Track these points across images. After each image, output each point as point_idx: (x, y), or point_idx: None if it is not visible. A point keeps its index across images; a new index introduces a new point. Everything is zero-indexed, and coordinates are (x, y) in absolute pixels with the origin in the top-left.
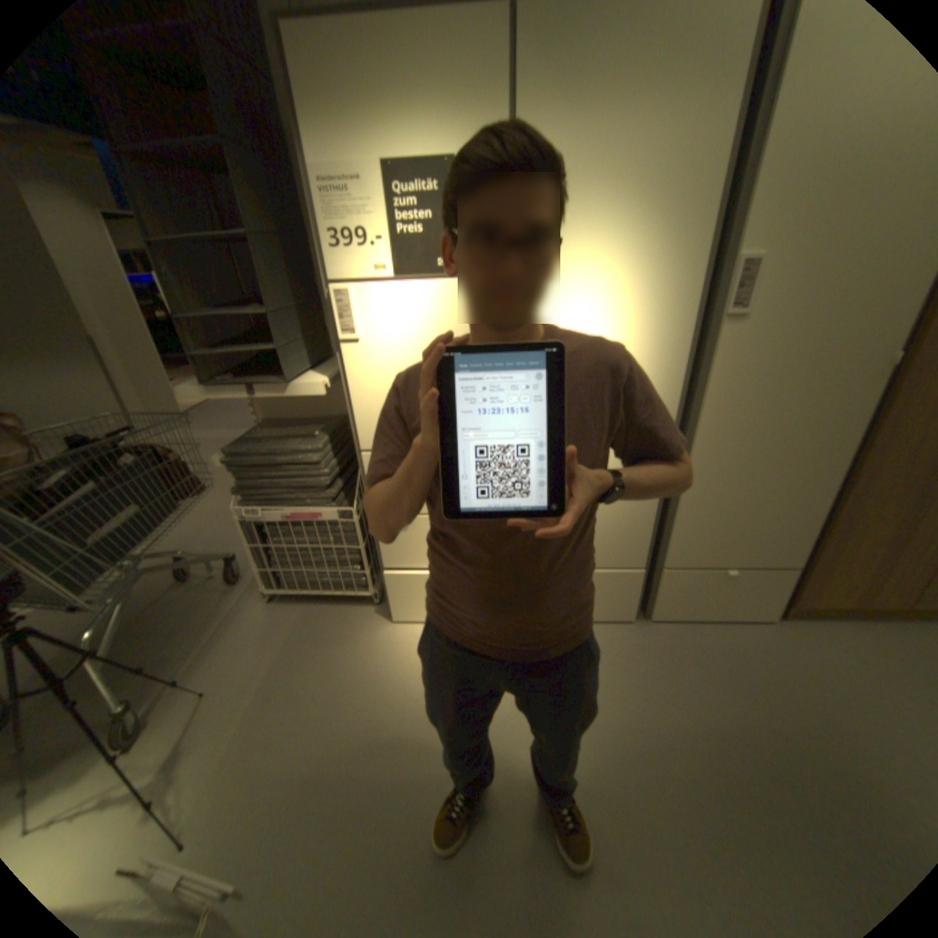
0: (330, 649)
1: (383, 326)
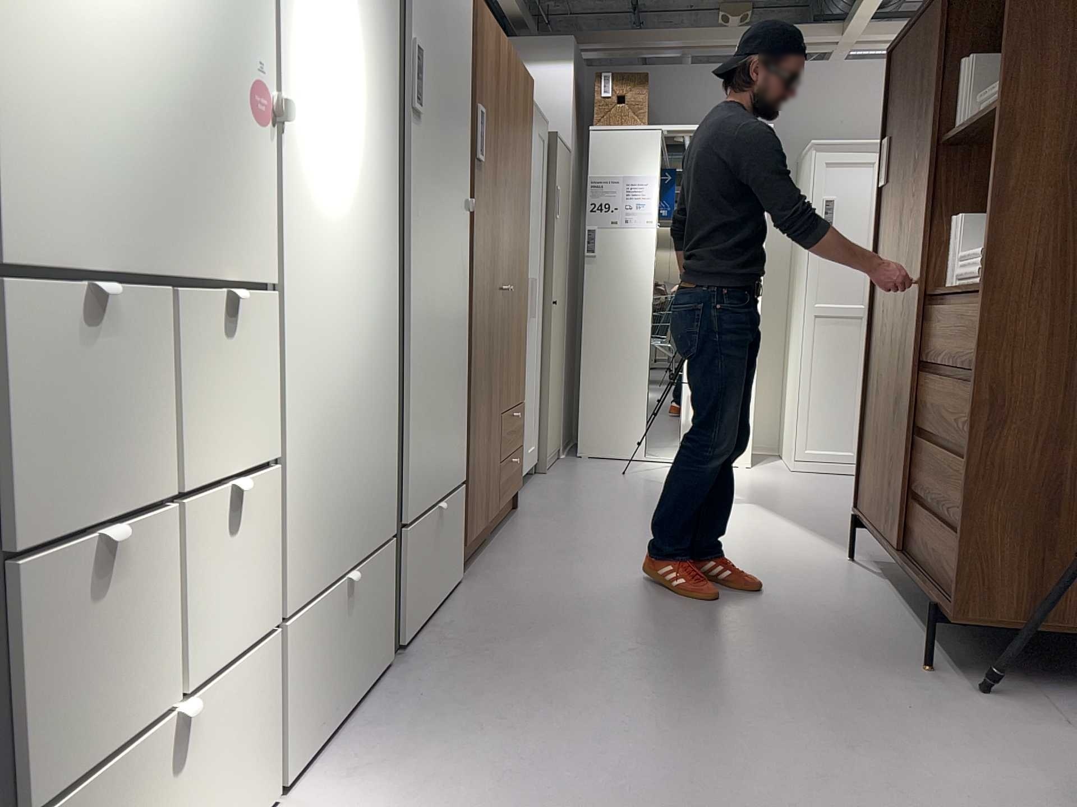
0: None
1: None
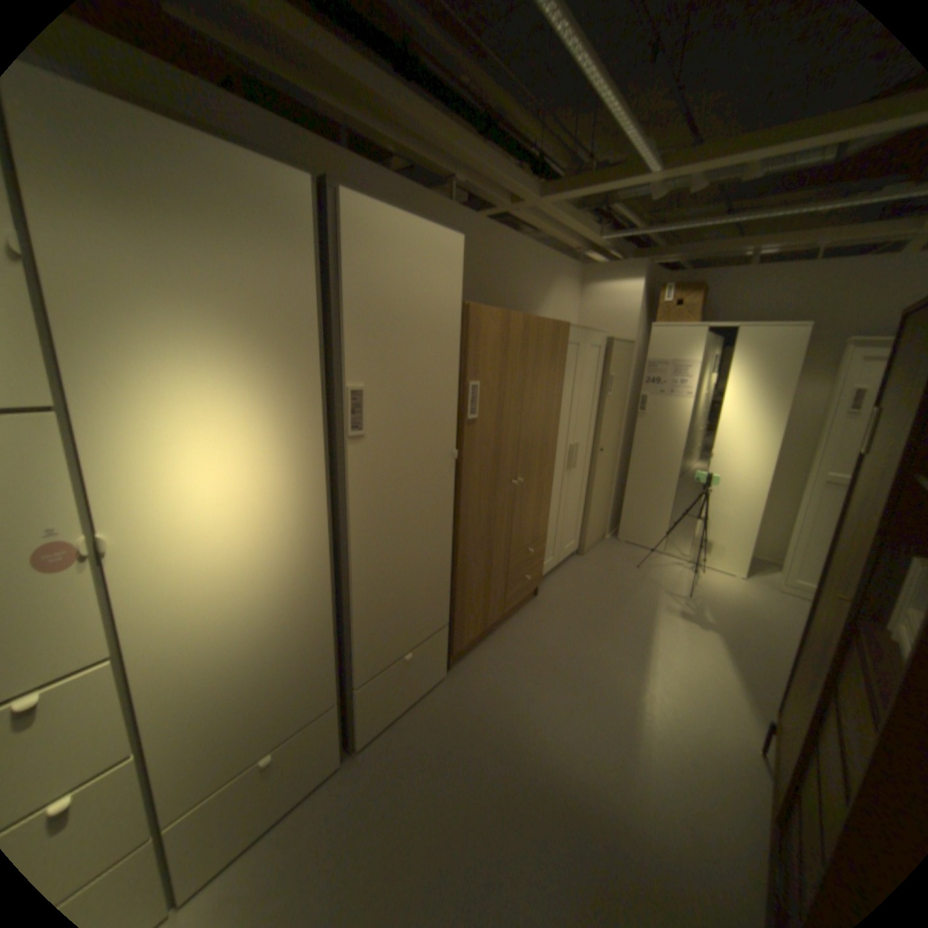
0: None
1: None
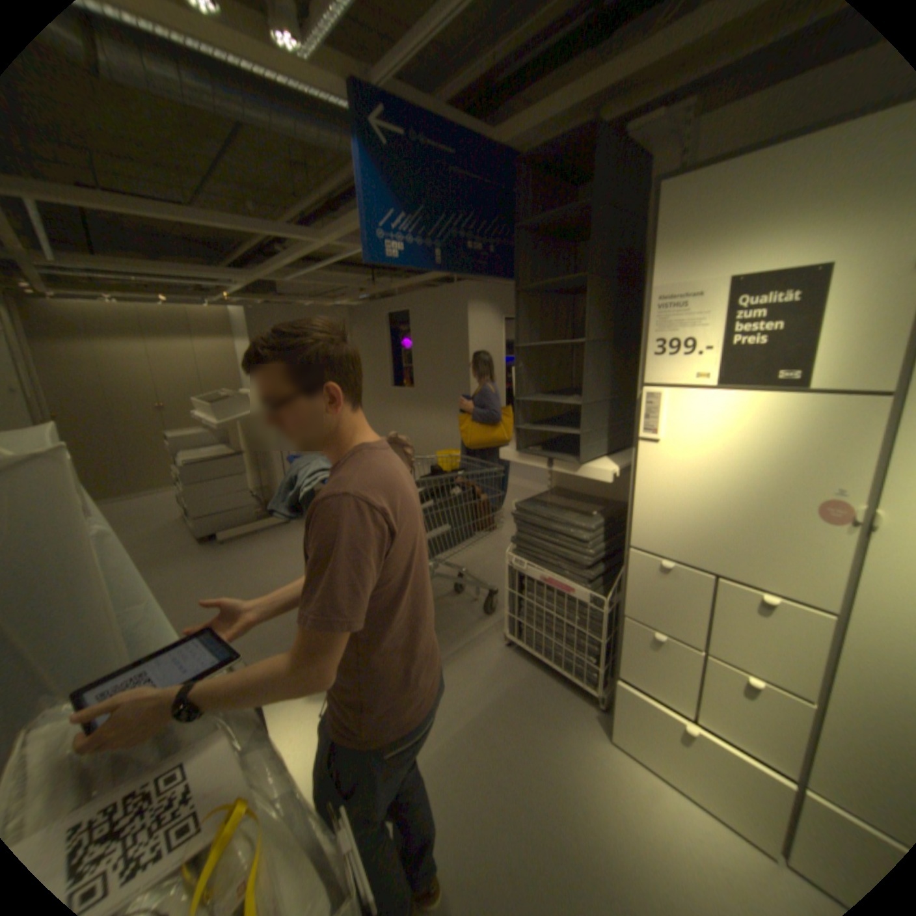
0: (541, 727)
1: (691, 431)
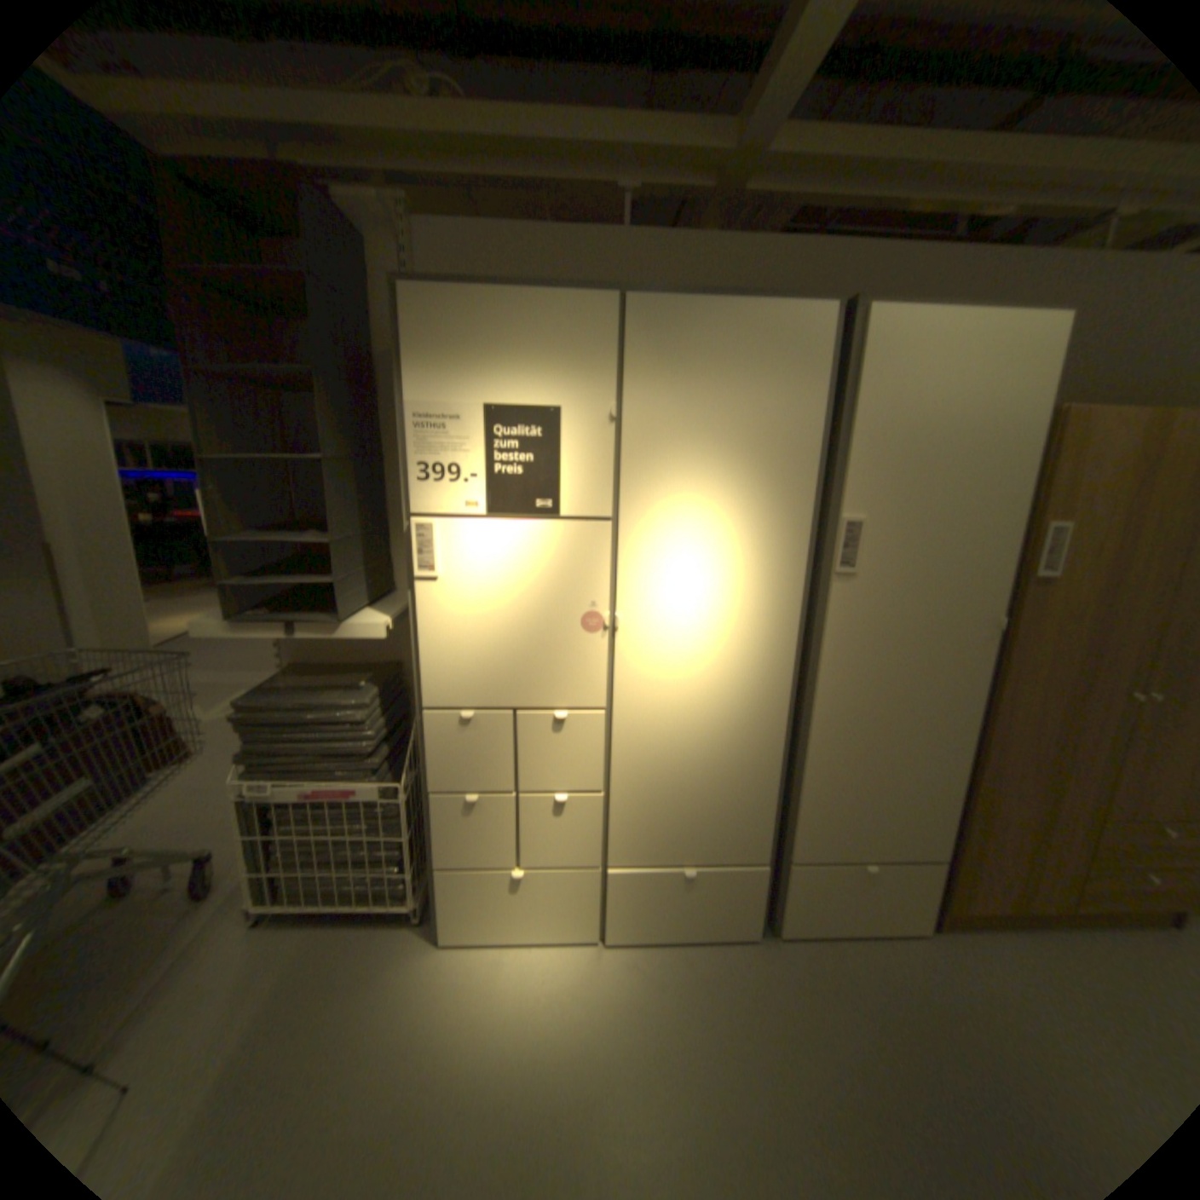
0: (342, 999)
1: (469, 564)
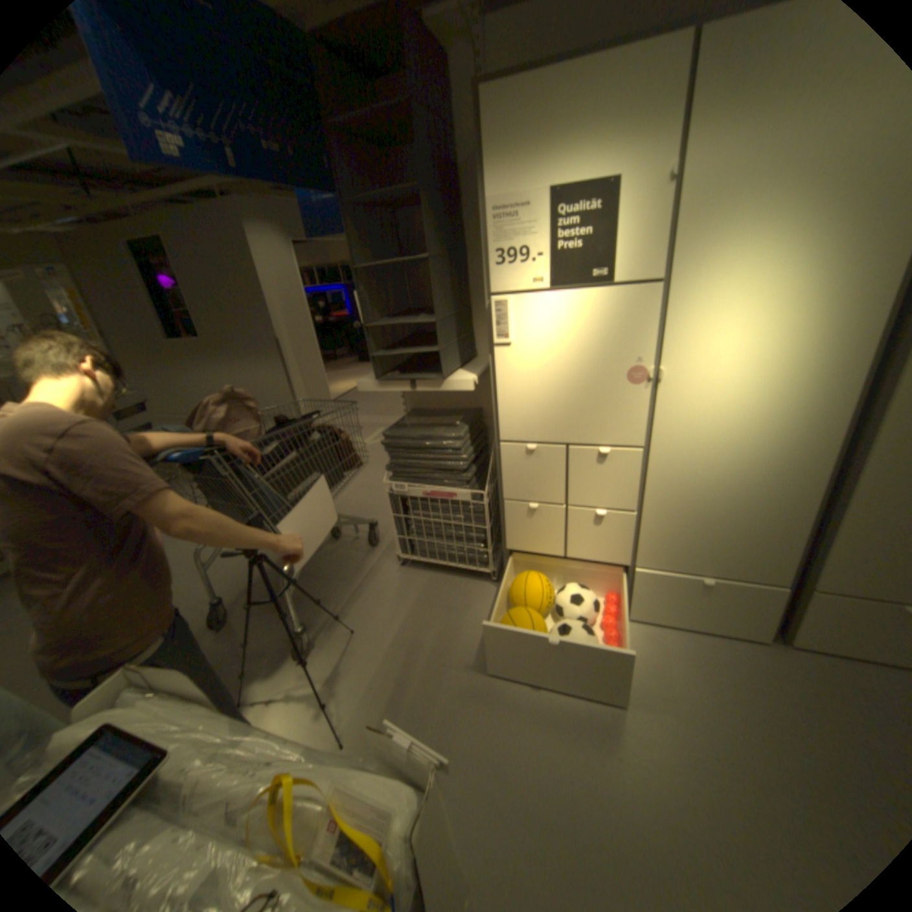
0: (454, 614)
1: (535, 331)
